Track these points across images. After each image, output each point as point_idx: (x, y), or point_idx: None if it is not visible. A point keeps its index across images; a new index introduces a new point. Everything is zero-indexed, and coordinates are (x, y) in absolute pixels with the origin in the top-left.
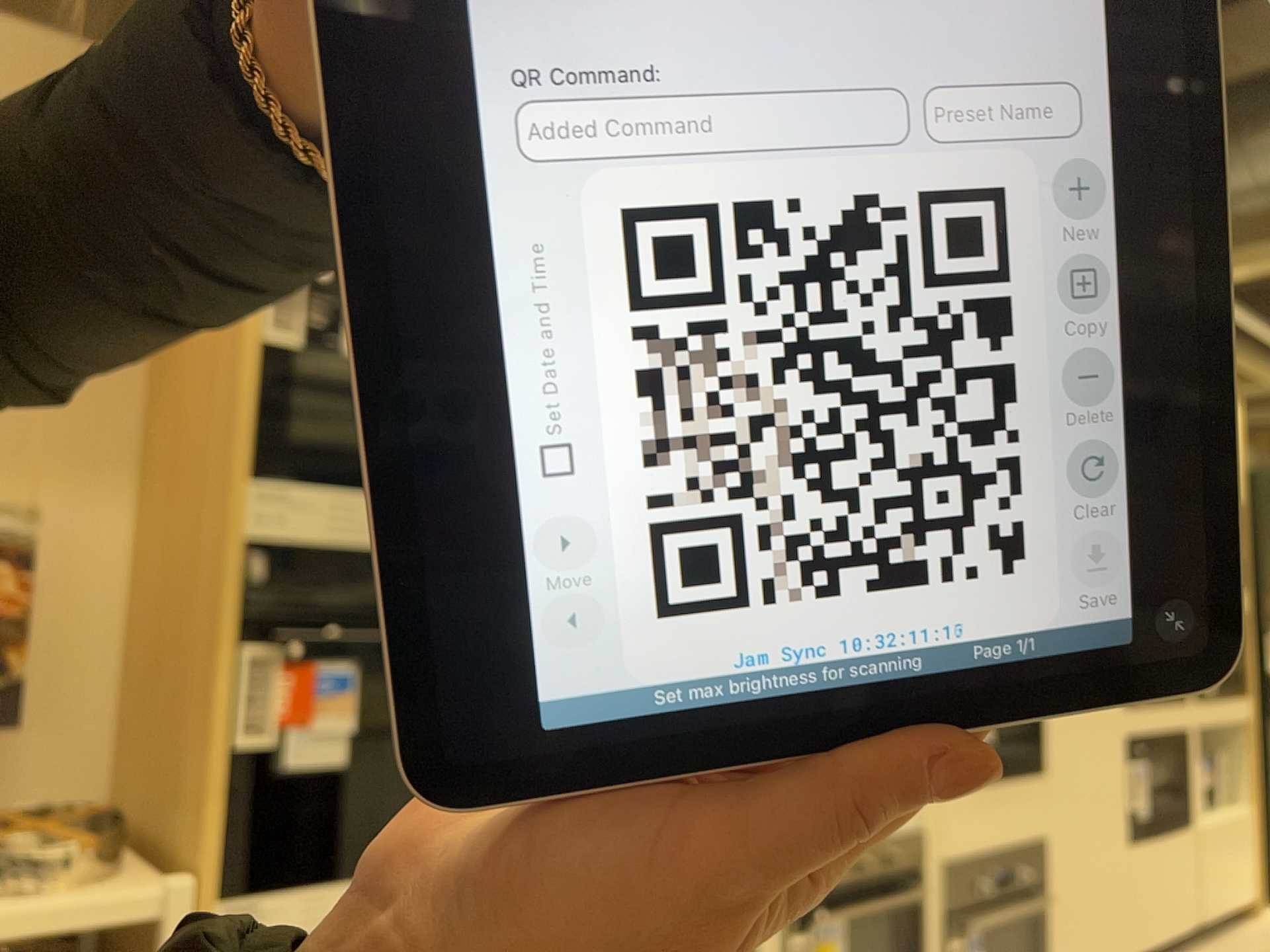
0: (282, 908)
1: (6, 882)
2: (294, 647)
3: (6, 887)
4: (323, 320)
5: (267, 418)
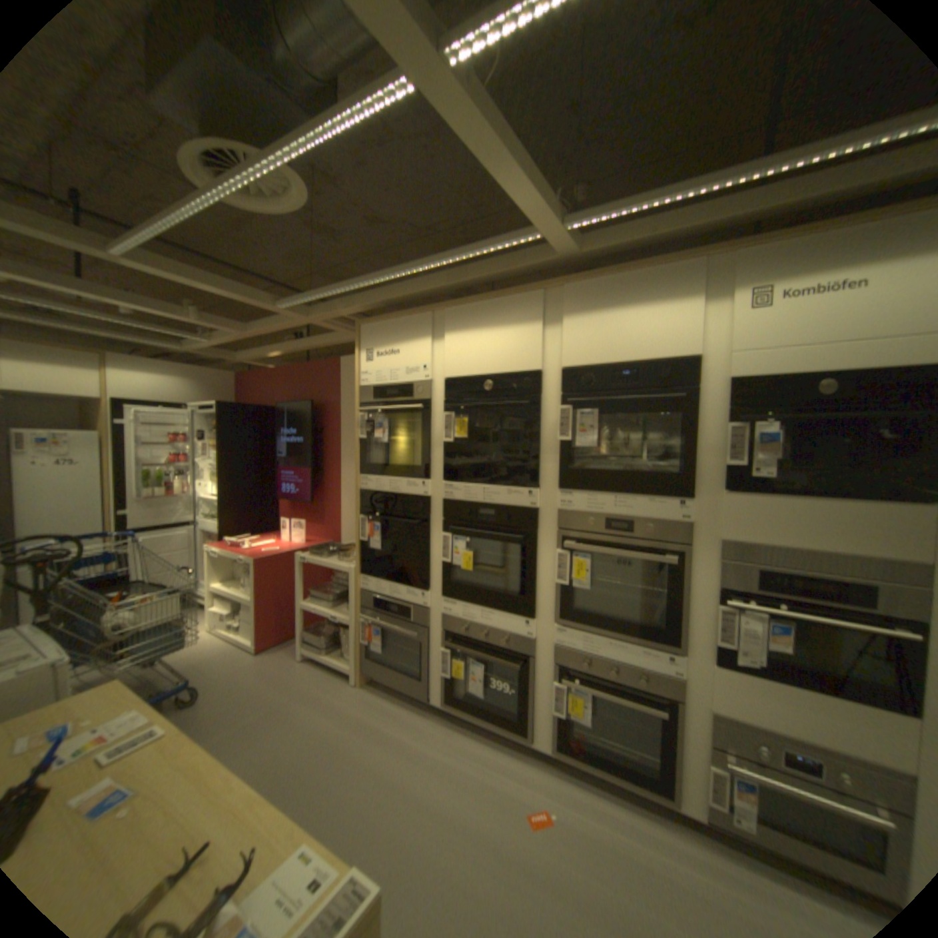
0: (369, 586)
1: (338, 561)
2: (365, 521)
3: (334, 562)
4: (365, 431)
5: (356, 461)
